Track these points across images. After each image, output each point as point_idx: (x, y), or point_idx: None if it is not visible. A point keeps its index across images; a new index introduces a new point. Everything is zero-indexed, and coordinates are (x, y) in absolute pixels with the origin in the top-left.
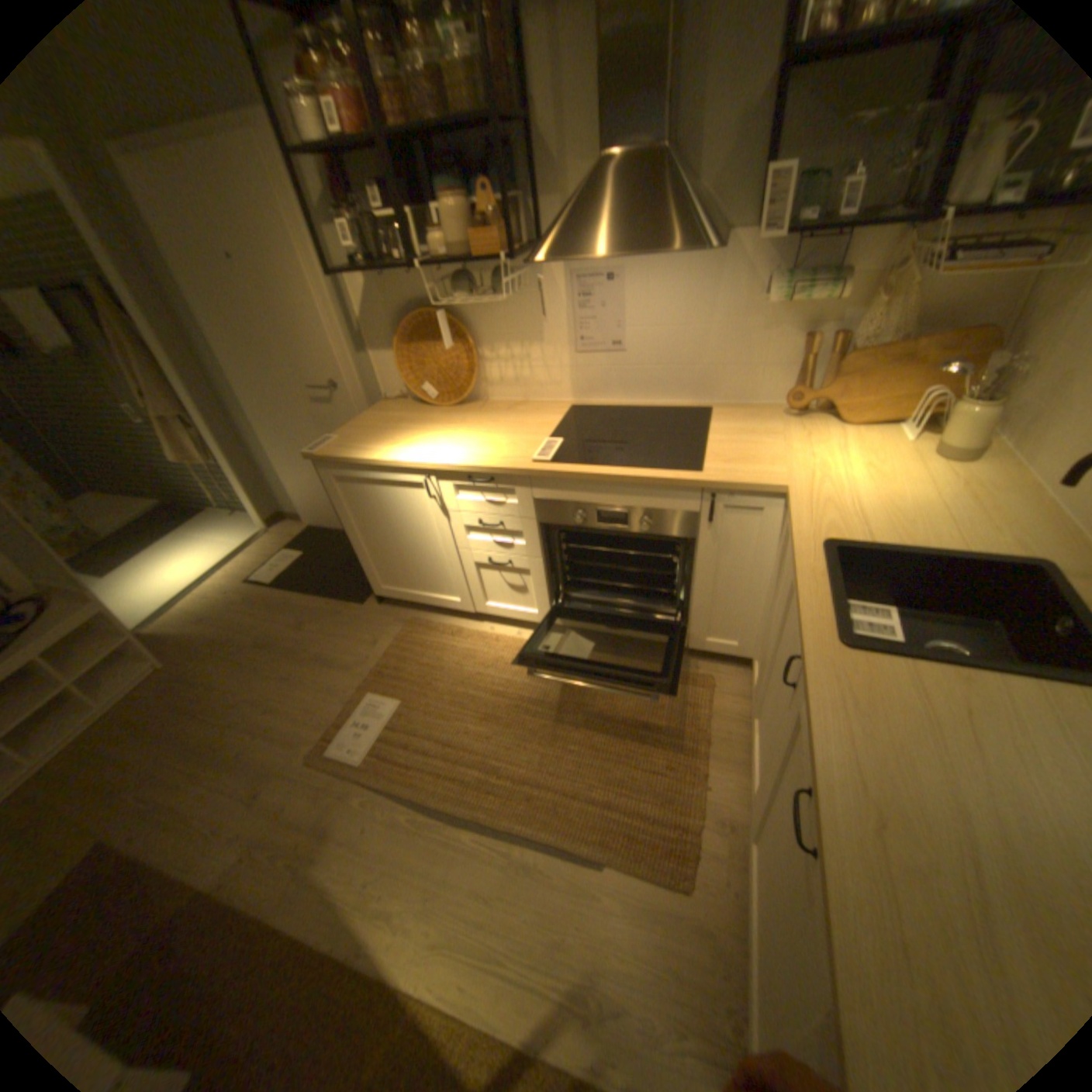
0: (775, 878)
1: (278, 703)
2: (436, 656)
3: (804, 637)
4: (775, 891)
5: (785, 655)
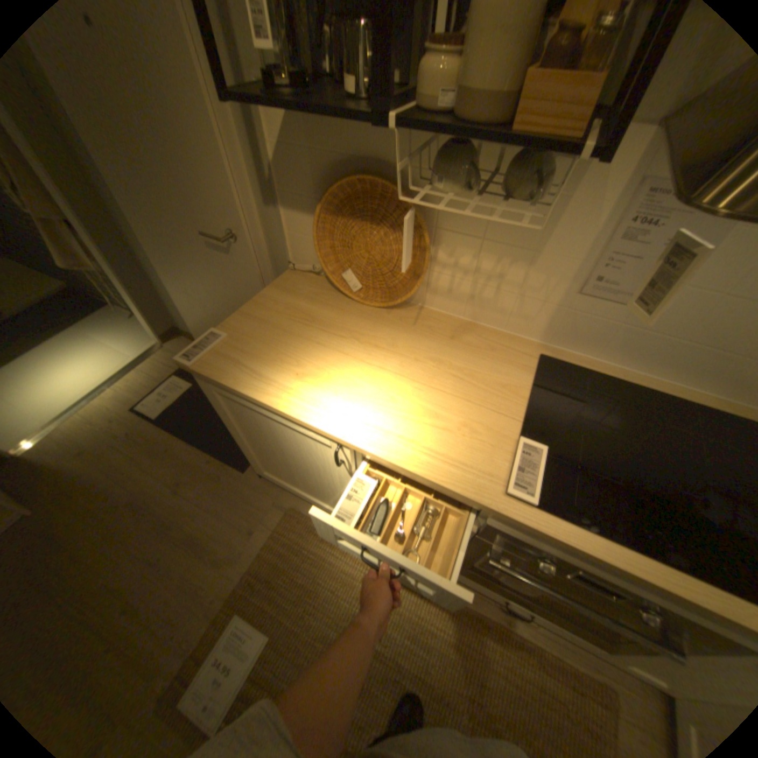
0: None
1: (139, 602)
2: (312, 574)
3: None
4: None
5: None
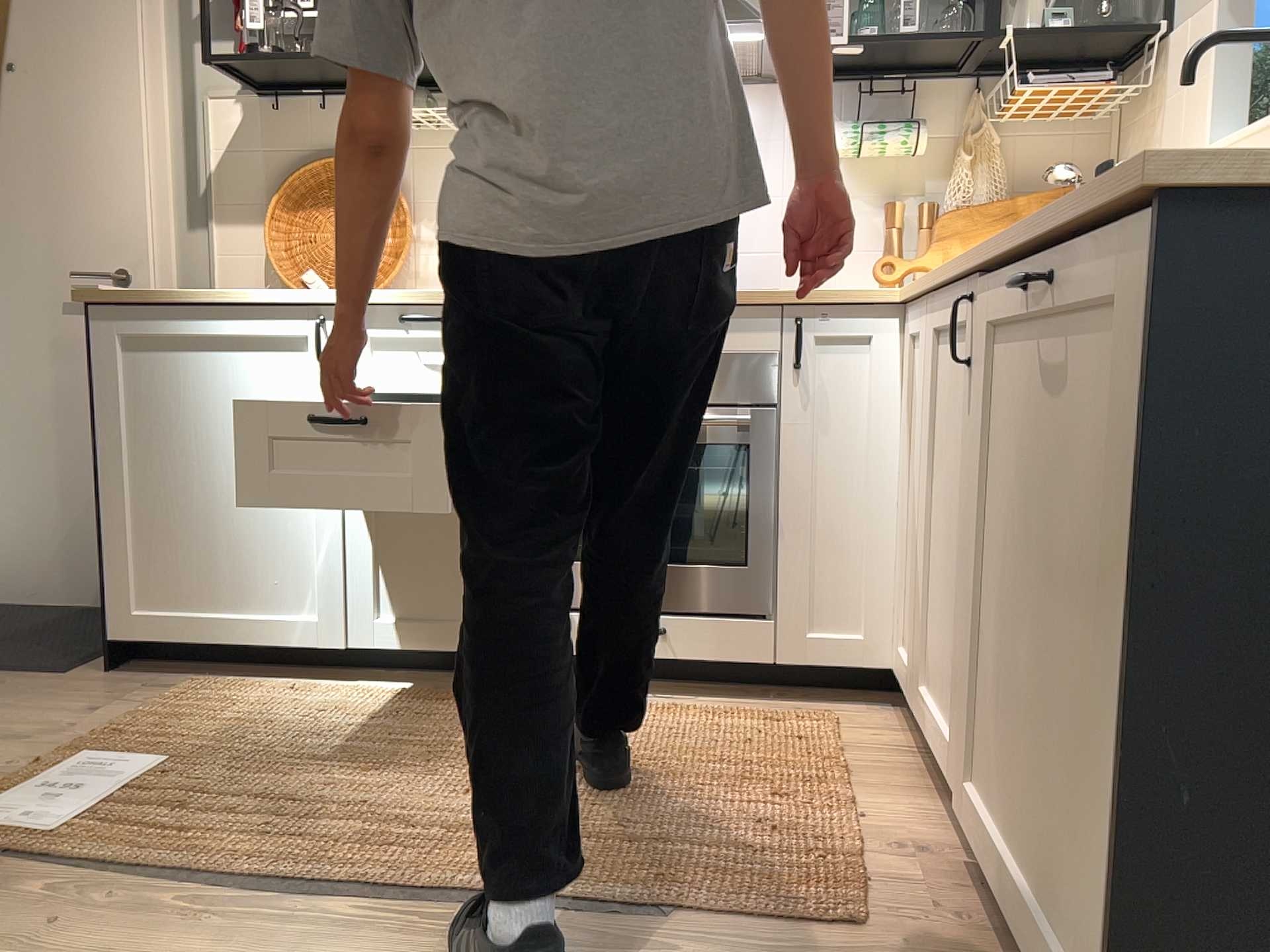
0: (1031, 632)
1: None
2: (249, 717)
3: (975, 286)
4: (1037, 639)
5: (954, 440)
